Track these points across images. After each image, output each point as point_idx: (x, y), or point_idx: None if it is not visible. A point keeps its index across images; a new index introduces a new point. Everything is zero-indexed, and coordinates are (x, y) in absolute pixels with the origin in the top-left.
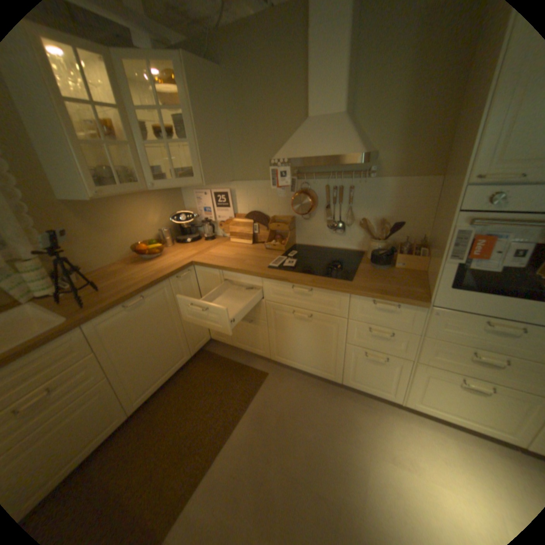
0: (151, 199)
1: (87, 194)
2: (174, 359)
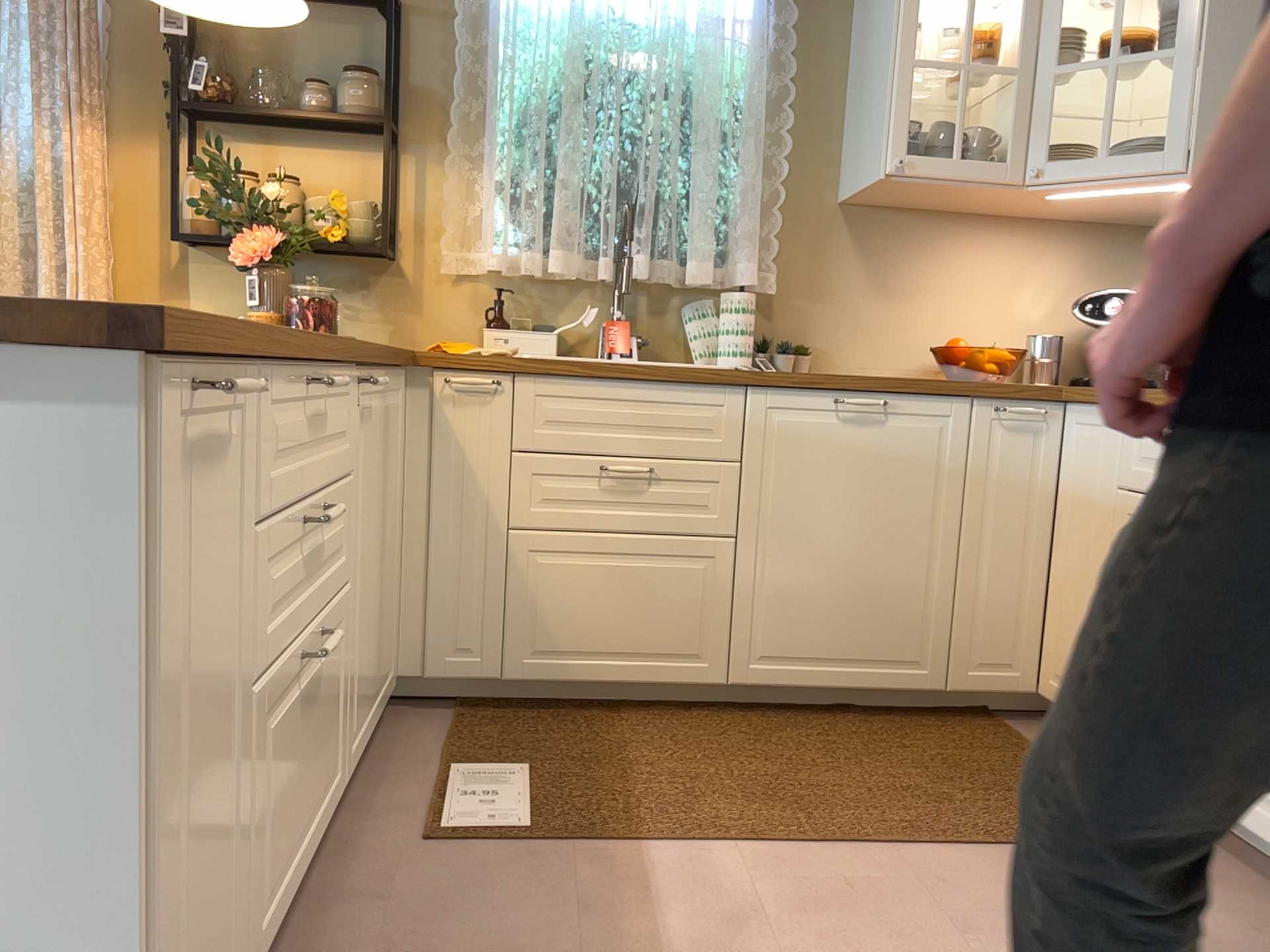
0: (1047, 252)
1: (888, 162)
2: (896, 644)
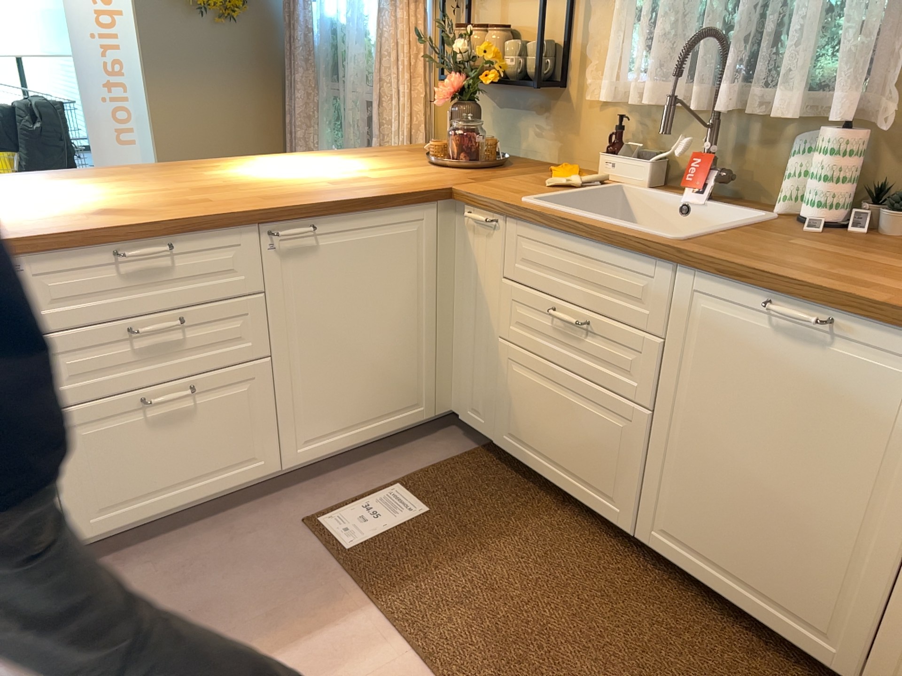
0: None
1: None
2: (799, 599)
